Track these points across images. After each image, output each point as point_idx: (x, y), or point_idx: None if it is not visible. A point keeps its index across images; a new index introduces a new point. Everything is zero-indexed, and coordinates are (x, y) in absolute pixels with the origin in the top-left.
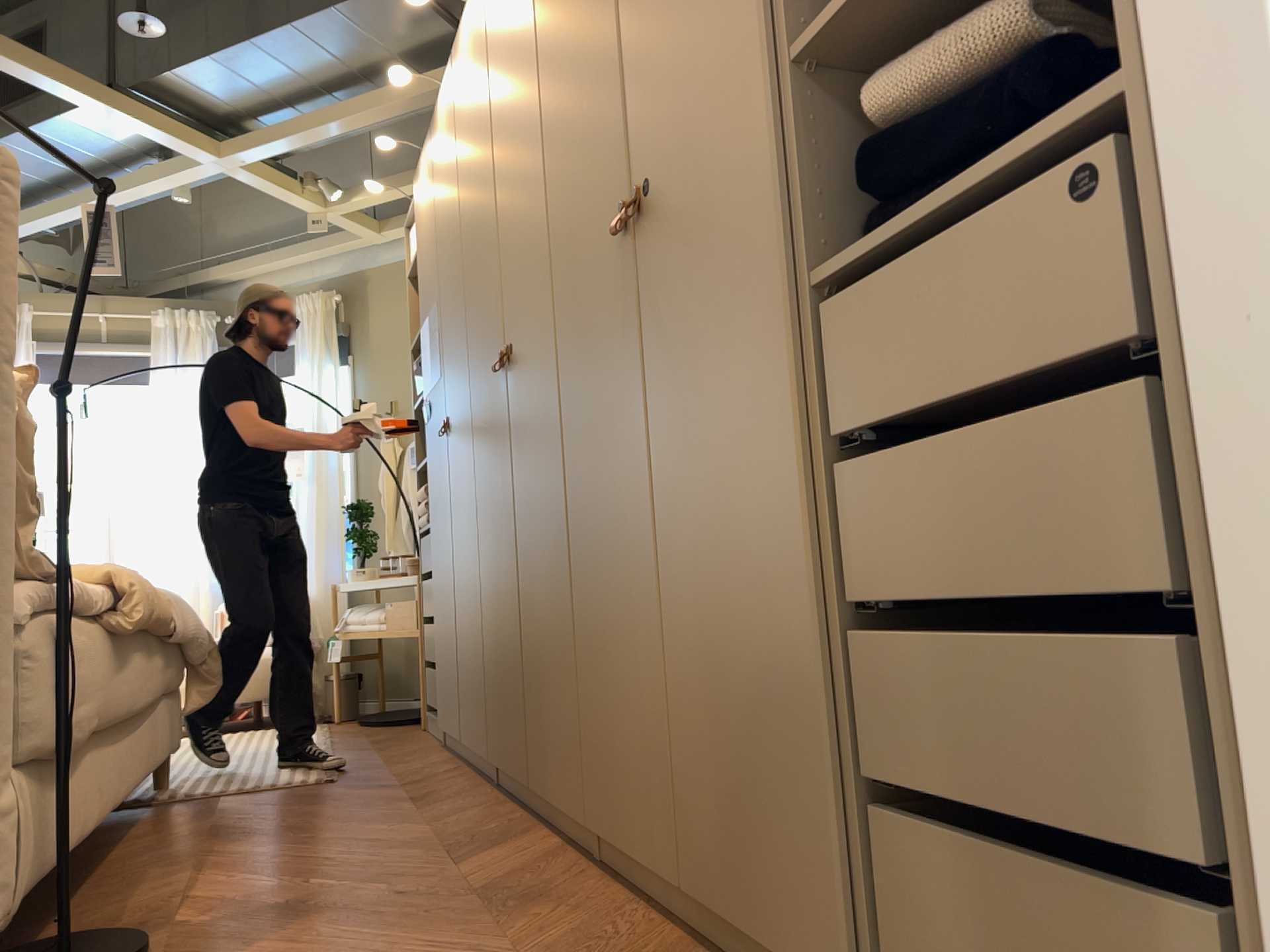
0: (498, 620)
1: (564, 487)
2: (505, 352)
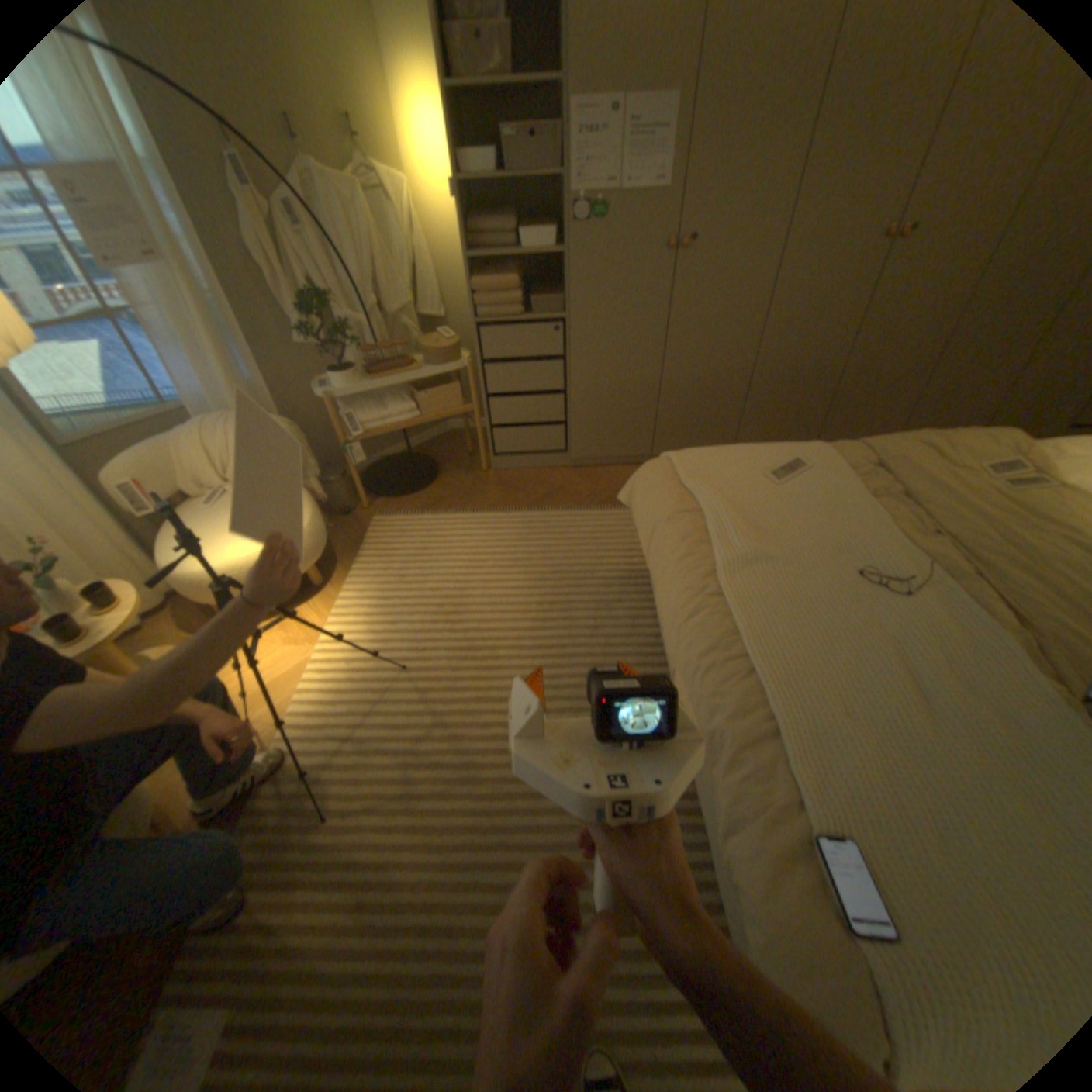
0: (778, 388)
1: (951, 324)
2: (892, 225)
